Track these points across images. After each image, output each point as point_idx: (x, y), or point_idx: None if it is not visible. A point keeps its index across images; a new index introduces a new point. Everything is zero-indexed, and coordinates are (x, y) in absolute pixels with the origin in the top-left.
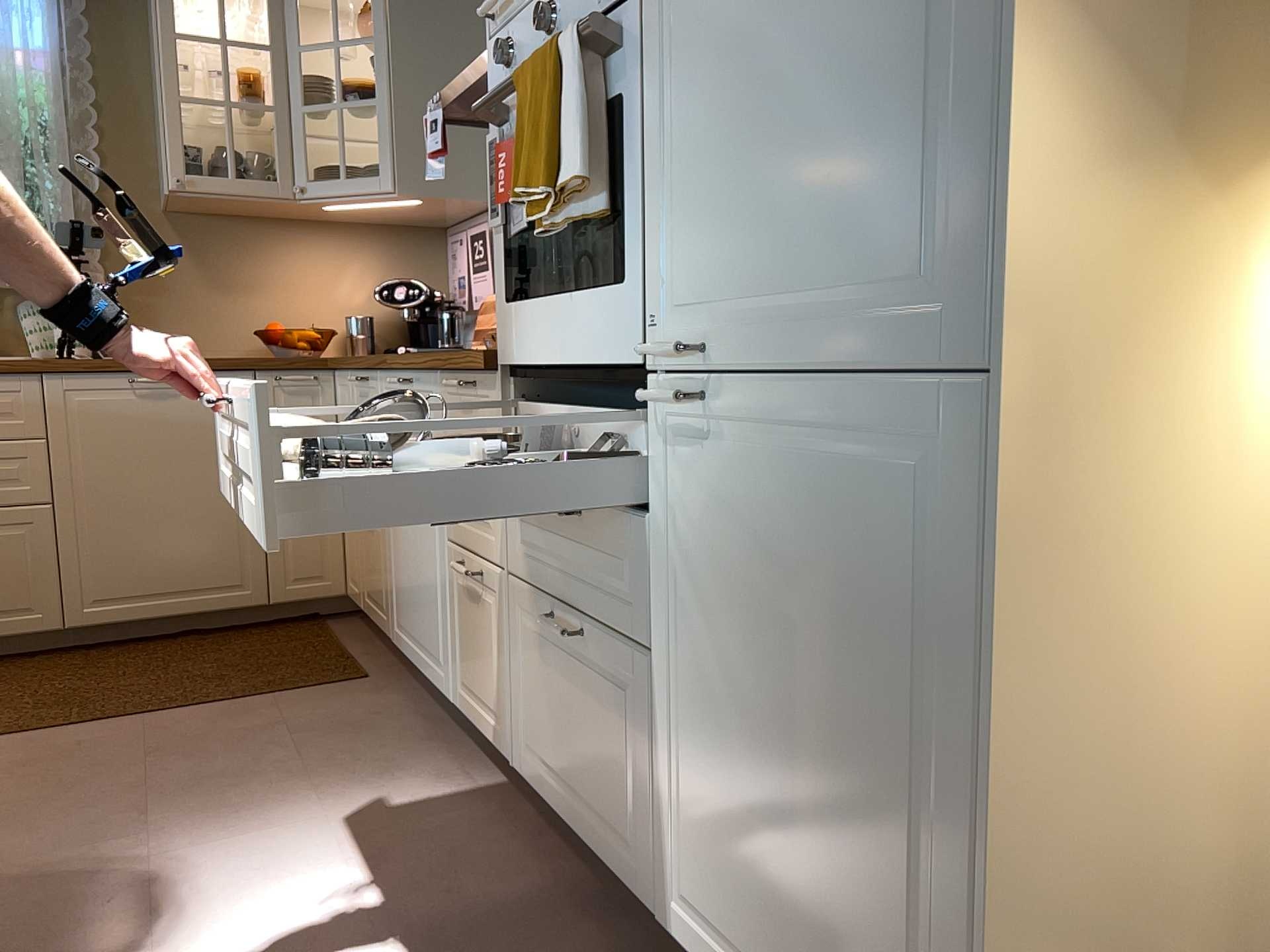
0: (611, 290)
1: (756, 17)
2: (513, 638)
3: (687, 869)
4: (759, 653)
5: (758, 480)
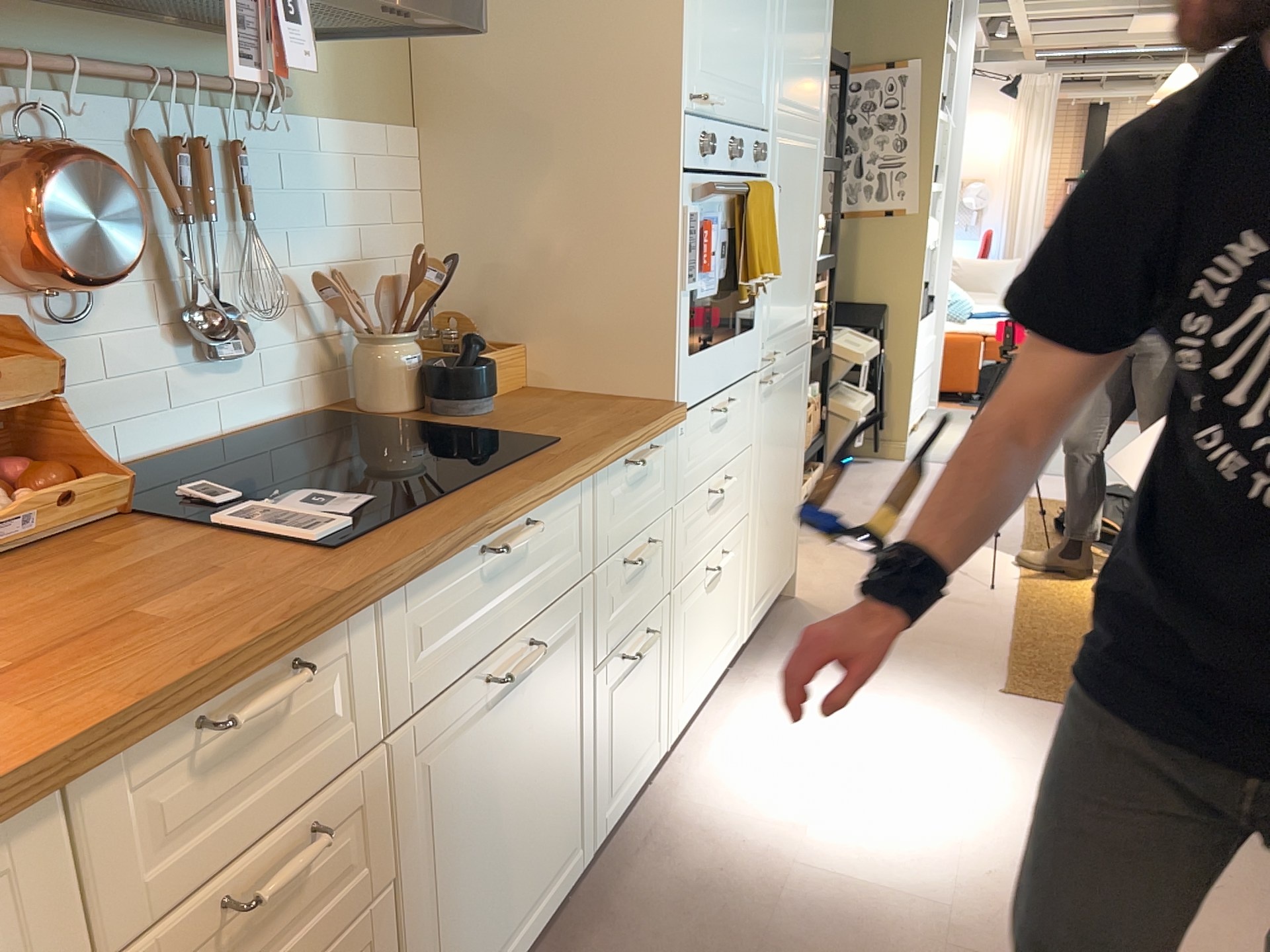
0: (739, 333)
1: (790, 222)
2: (672, 639)
3: (753, 593)
4: (776, 464)
5: (780, 398)
